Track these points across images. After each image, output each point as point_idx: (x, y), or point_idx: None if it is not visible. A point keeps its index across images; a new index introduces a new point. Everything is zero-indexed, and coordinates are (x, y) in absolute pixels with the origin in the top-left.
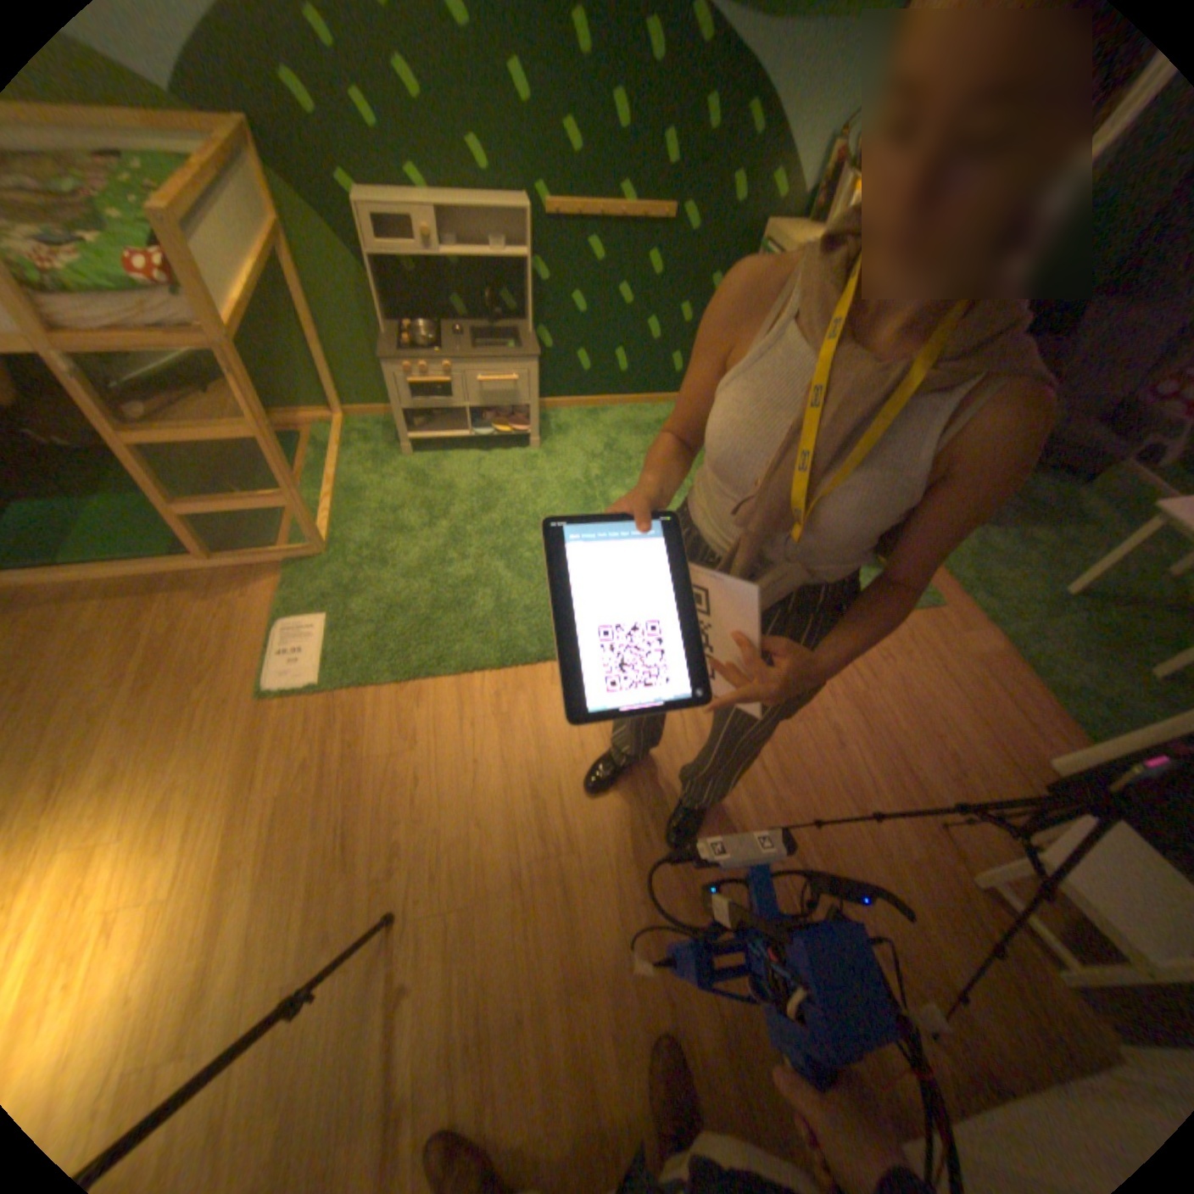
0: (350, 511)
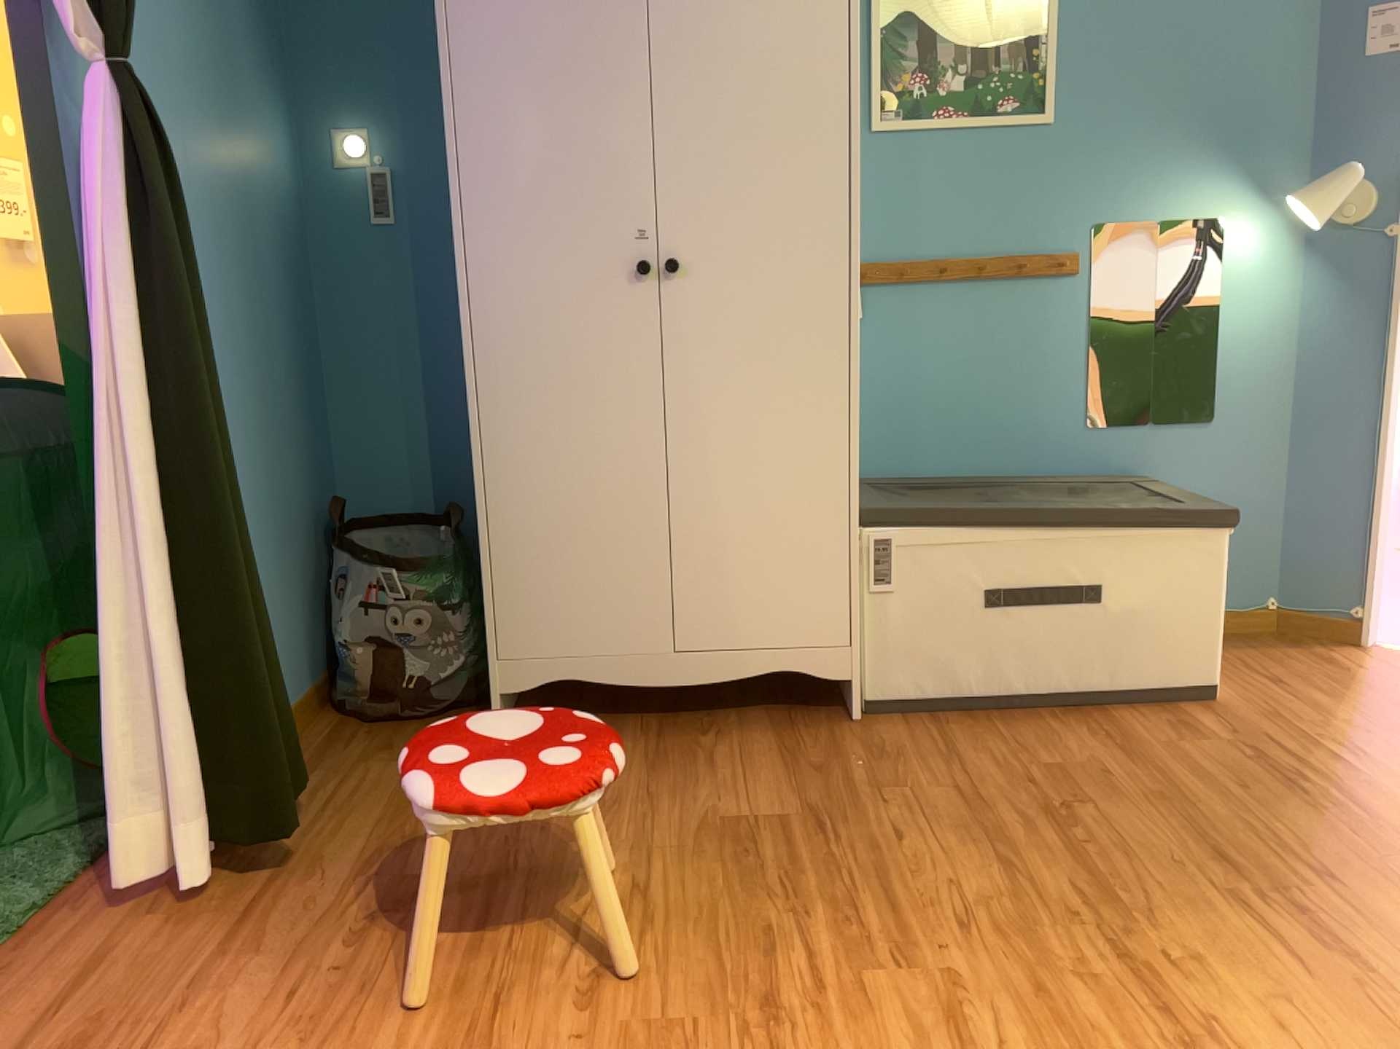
0: None
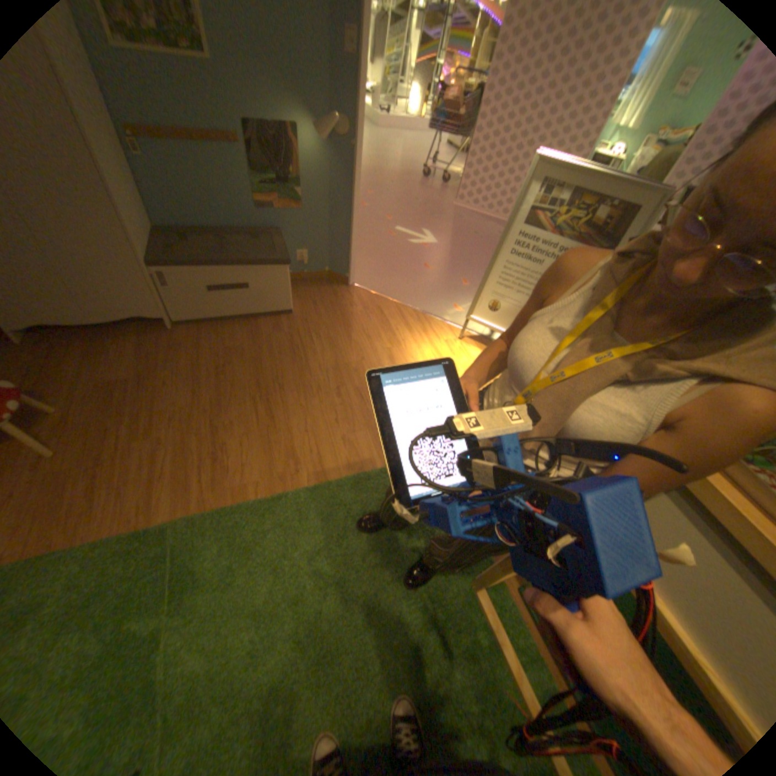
0: (484, 666)
